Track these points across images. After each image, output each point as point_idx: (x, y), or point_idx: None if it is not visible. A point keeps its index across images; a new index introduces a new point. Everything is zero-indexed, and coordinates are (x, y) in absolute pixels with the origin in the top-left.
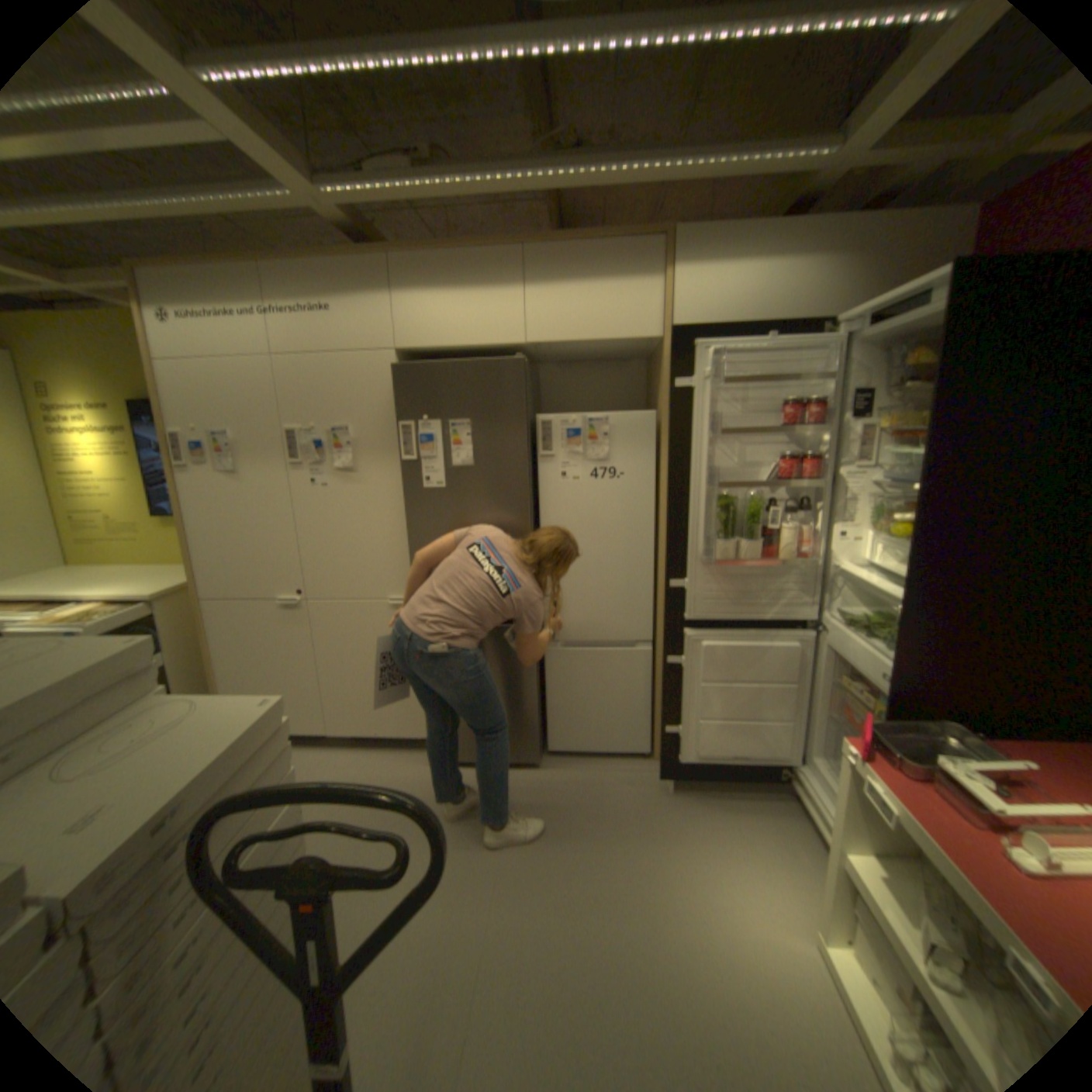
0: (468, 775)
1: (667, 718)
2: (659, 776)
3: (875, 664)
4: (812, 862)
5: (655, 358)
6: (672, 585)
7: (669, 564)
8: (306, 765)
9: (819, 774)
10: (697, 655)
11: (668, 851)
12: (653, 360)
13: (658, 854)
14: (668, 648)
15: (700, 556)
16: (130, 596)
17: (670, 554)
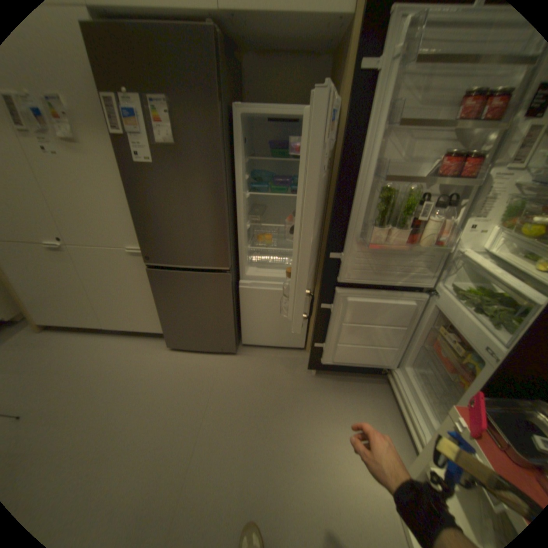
0: (191, 358)
1: (316, 335)
2: (308, 367)
3: (480, 335)
4: (393, 426)
5: (342, 47)
6: (331, 256)
7: (331, 237)
8: (90, 347)
9: (407, 377)
10: (342, 305)
11: (308, 416)
12: (339, 51)
13: (301, 419)
14: (322, 294)
15: (356, 236)
16: None
17: (332, 229)
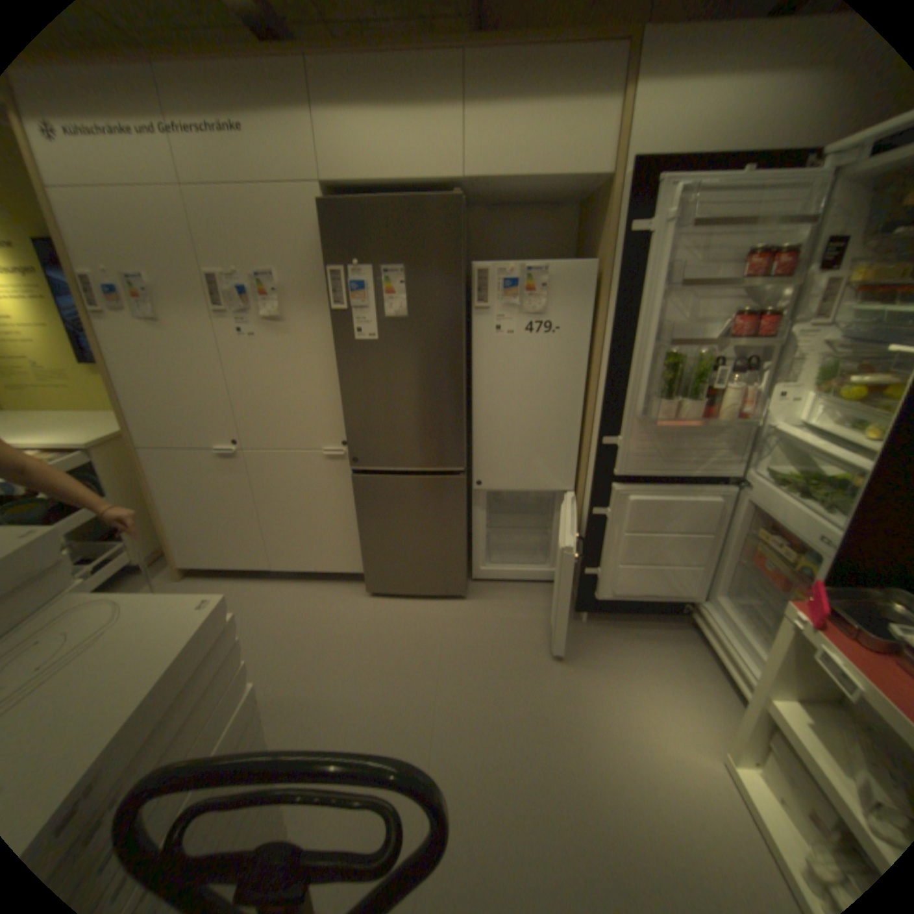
0: (402, 606)
1: (585, 560)
2: (576, 609)
3: (812, 525)
4: (712, 685)
5: (596, 200)
6: (605, 442)
7: (600, 420)
8: (255, 596)
9: (723, 611)
10: (624, 508)
11: (586, 675)
12: (592, 203)
13: (577, 679)
14: (591, 498)
15: (637, 414)
16: (67, 444)
17: (601, 410)
